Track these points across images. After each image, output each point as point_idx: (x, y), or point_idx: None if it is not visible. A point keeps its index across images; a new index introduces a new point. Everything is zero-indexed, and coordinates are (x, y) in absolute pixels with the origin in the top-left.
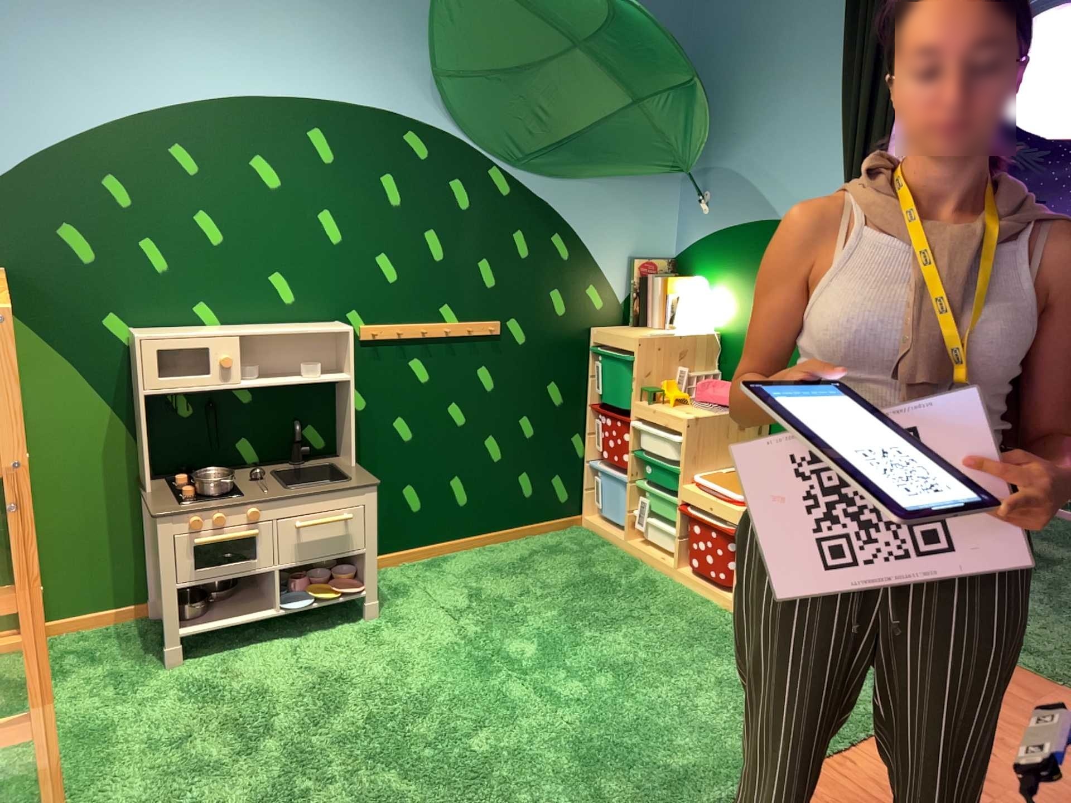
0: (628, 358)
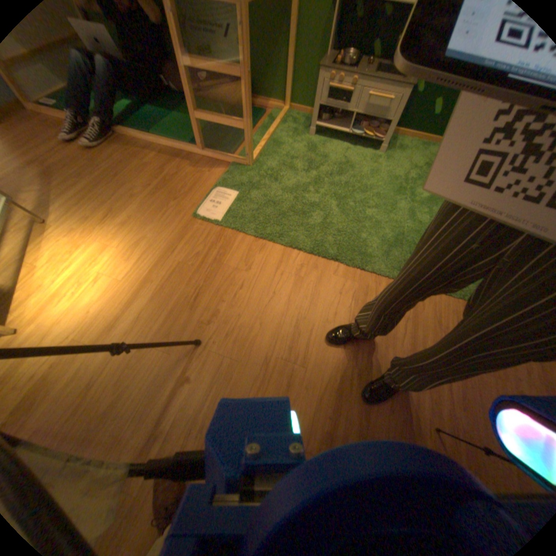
0: None
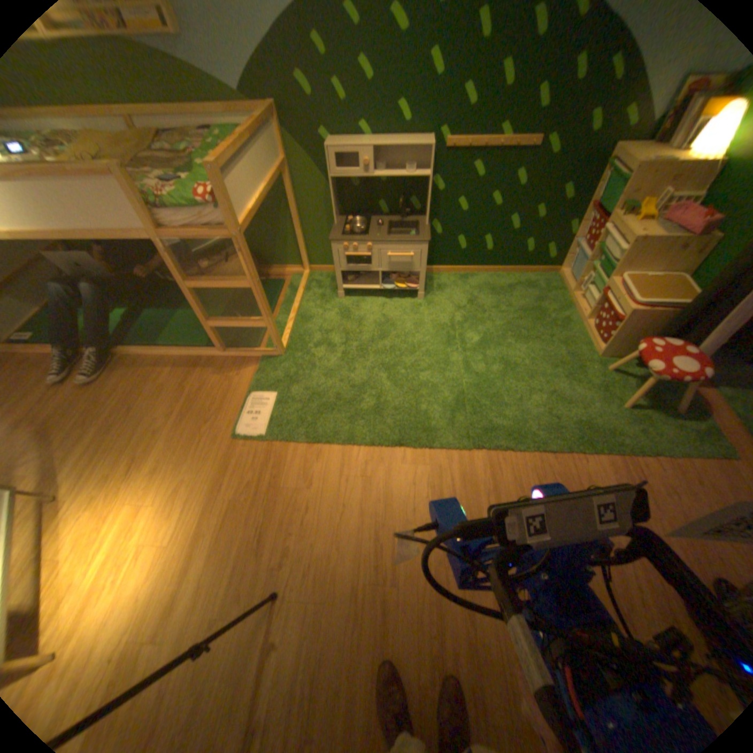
0: (630, 176)
